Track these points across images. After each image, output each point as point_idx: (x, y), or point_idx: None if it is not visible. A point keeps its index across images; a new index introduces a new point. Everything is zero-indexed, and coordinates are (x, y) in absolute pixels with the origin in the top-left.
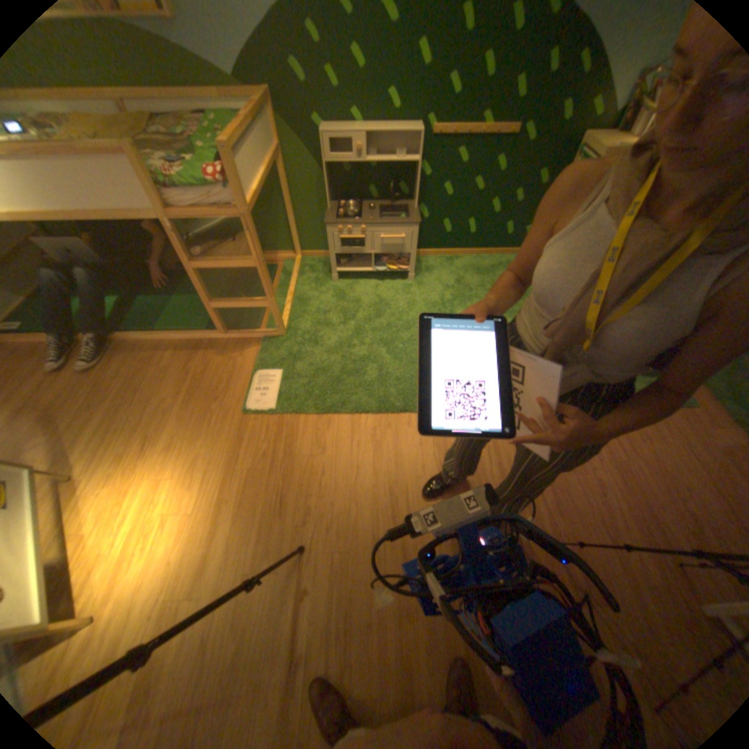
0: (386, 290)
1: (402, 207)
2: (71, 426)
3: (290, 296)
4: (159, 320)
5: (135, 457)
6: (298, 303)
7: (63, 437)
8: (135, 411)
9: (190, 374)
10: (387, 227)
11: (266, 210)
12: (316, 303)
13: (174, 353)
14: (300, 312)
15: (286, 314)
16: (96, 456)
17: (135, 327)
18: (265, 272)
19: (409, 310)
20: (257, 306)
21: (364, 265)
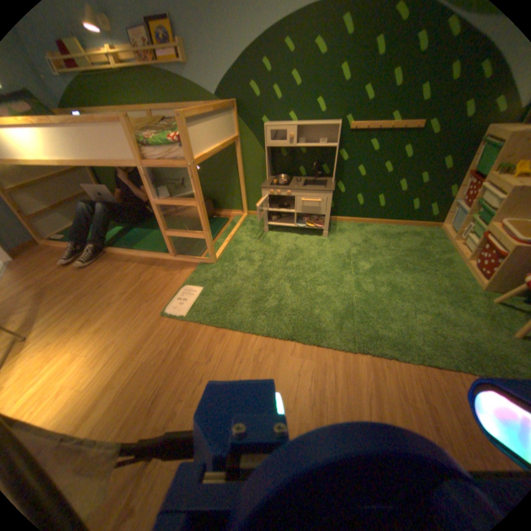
0: (303, 240)
1: (322, 180)
2: (49, 302)
3: (229, 237)
4: (138, 243)
5: (73, 333)
6: (233, 242)
7: (40, 309)
8: (92, 299)
9: (140, 280)
10: (307, 191)
11: (227, 179)
12: (246, 243)
13: (137, 264)
14: (232, 248)
15: (221, 248)
16: (50, 327)
17: (122, 245)
18: (203, 209)
19: (318, 256)
20: (196, 236)
21: (289, 221)
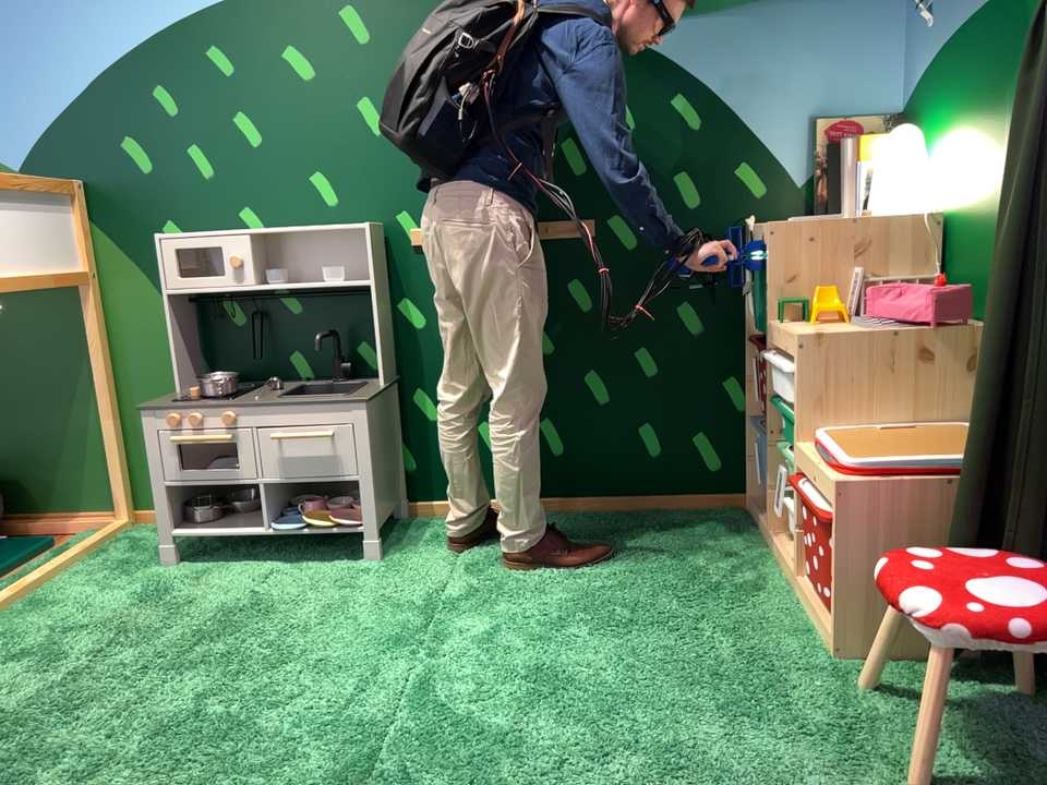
0: (294, 580)
1: (356, 385)
2: None
3: (13, 591)
4: None
5: None
6: (25, 609)
7: None
8: None
9: None
10: (290, 411)
11: (63, 410)
12: (74, 609)
13: None
14: (7, 627)
15: None
16: None
17: None
18: None
19: (323, 623)
20: None
21: (257, 522)
